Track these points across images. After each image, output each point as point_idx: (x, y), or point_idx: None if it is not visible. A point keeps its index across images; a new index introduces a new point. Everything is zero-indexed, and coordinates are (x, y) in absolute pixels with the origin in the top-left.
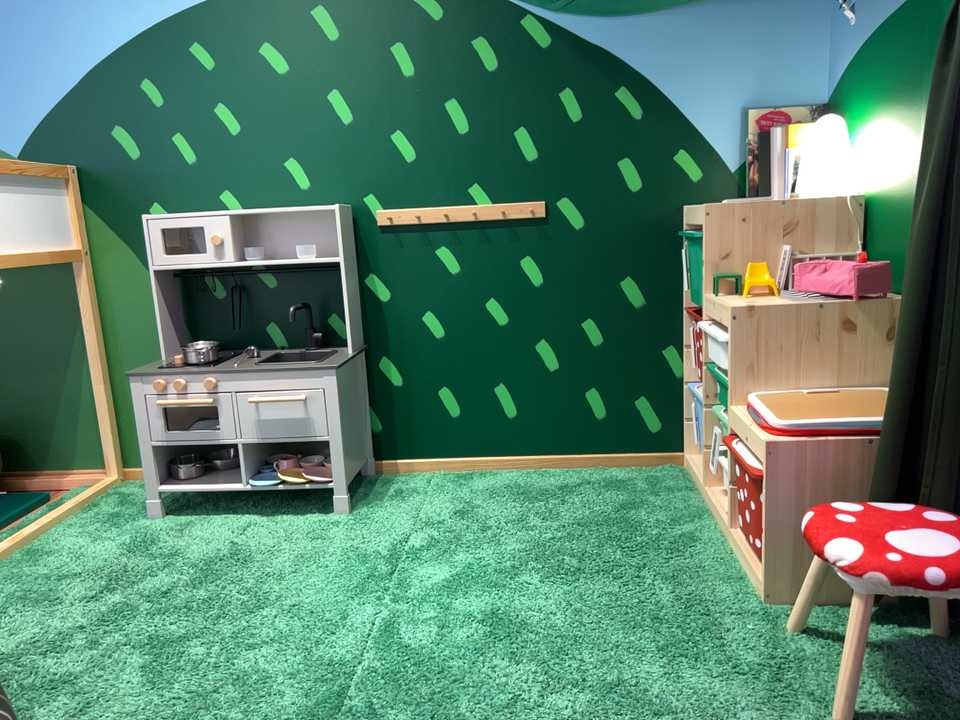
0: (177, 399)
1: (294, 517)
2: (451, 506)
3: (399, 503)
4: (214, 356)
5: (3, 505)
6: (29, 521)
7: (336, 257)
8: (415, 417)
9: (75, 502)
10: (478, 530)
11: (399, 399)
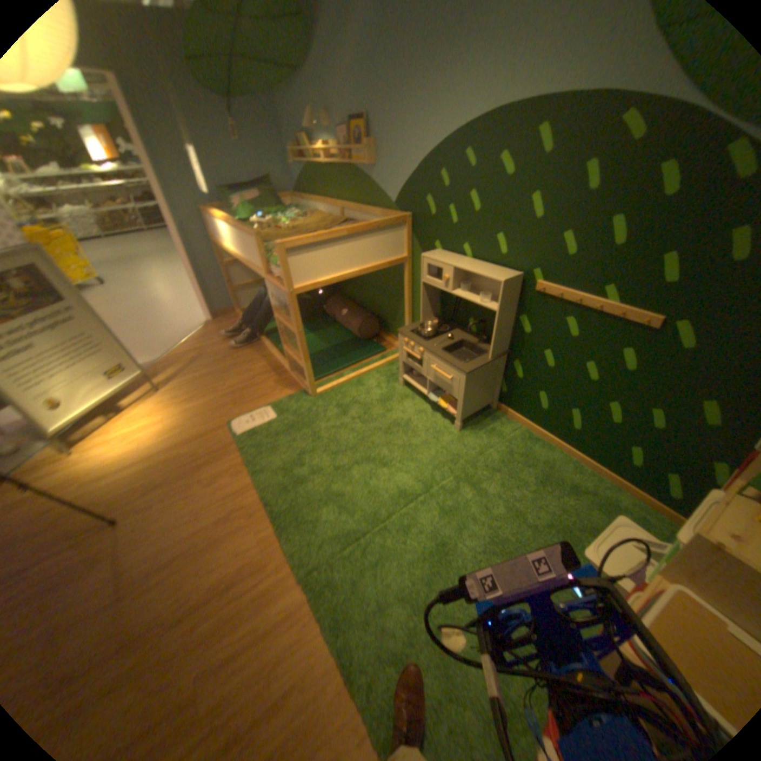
0: (410, 351)
1: (441, 418)
2: (505, 459)
3: (487, 438)
4: (435, 332)
5: (371, 349)
6: (371, 363)
7: (496, 310)
8: (524, 398)
9: (388, 360)
10: (498, 485)
11: (519, 385)
